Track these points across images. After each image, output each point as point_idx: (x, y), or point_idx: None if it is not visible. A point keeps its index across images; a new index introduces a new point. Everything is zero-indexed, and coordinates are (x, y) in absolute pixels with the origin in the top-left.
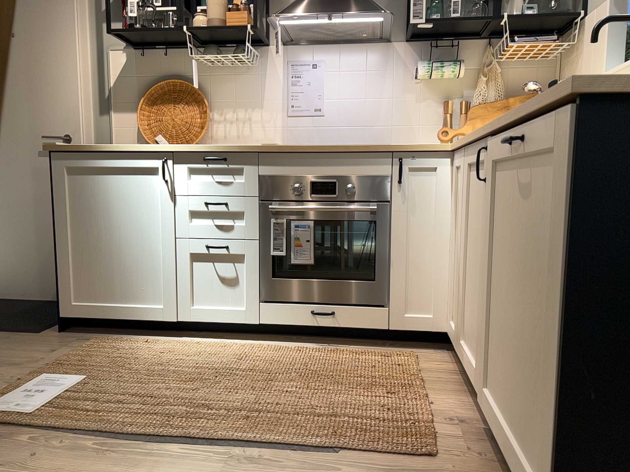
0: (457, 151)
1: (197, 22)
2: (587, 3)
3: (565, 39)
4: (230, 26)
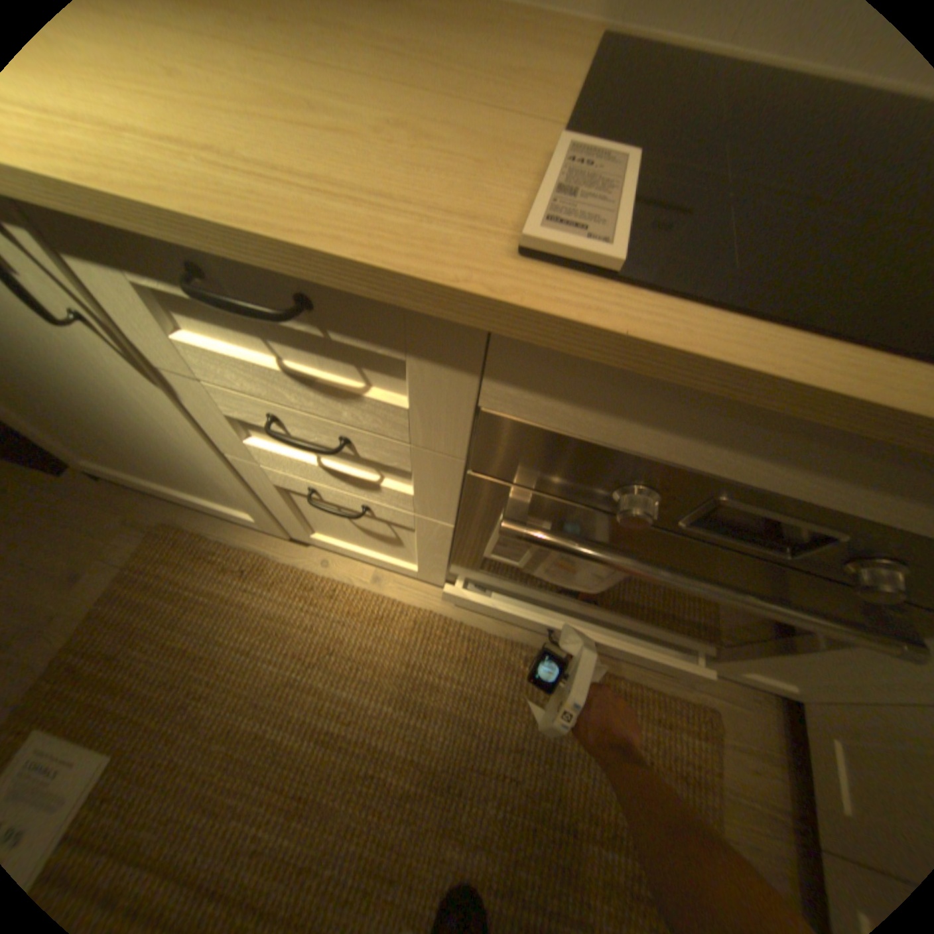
0: None
1: None
2: None
3: None
4: None
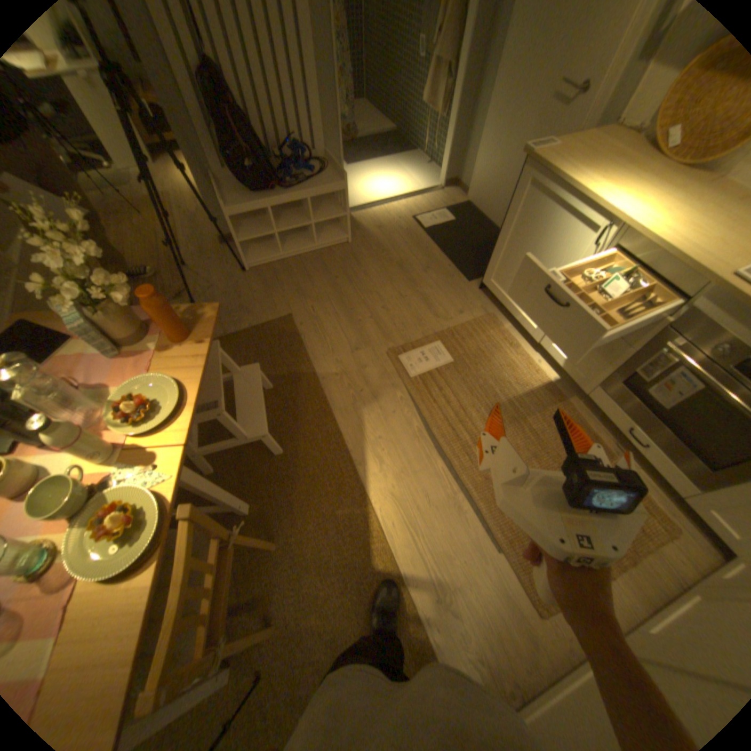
0: None
1: None
2: None
3: None
4: None
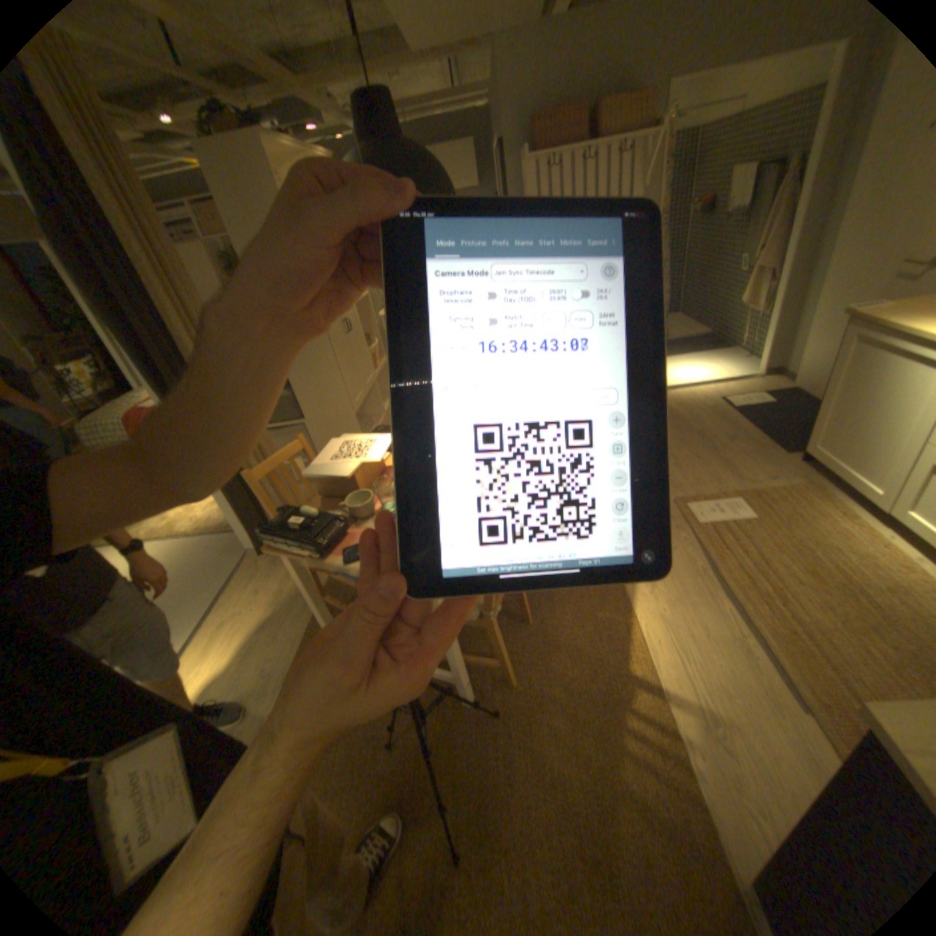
0: None
1: None
2: None
3: None
4: None
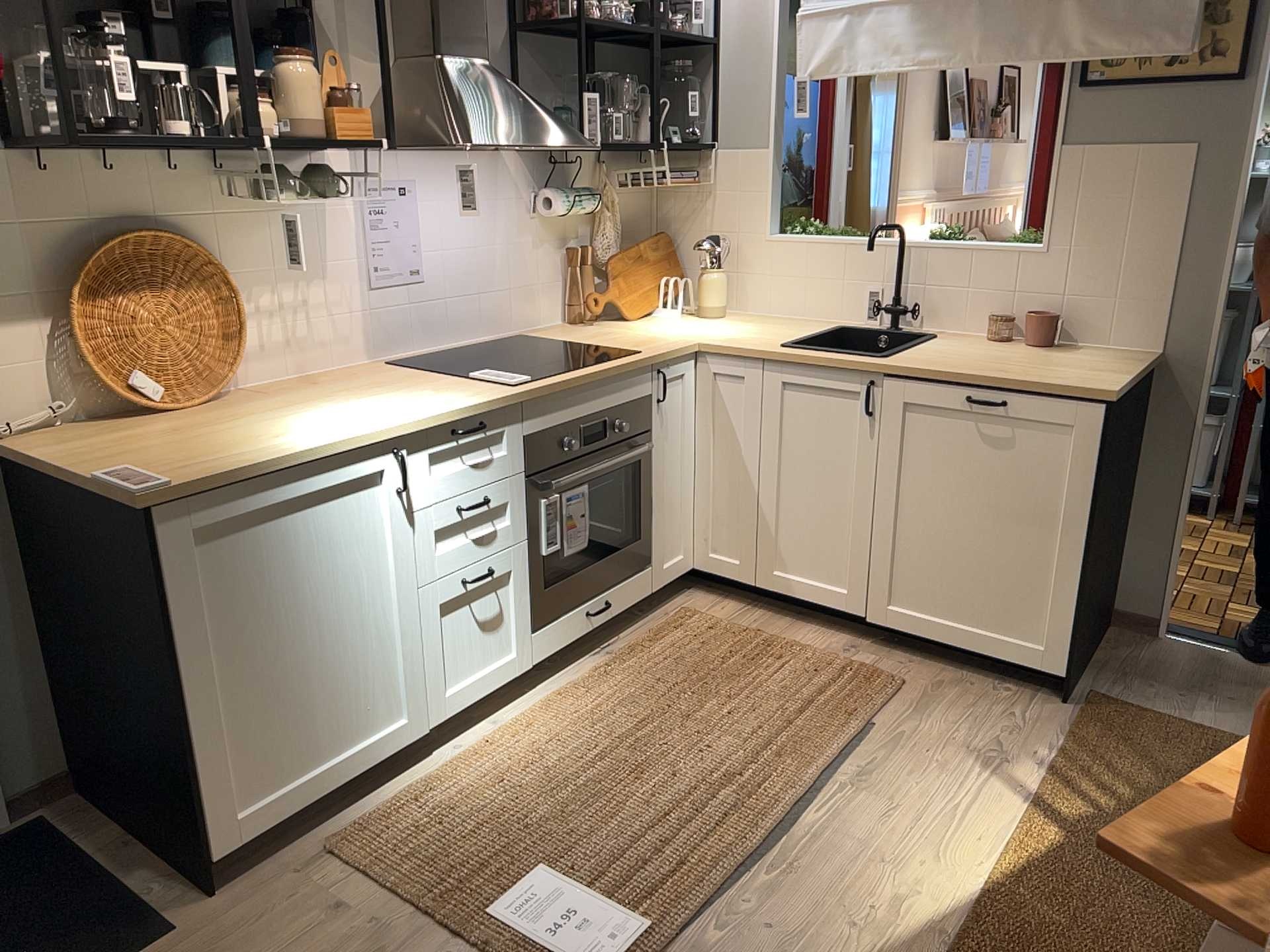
0: (721, 354)
1: (266, 119)
2: (723, 133)
3: (674, 161)
4: (347, 138)
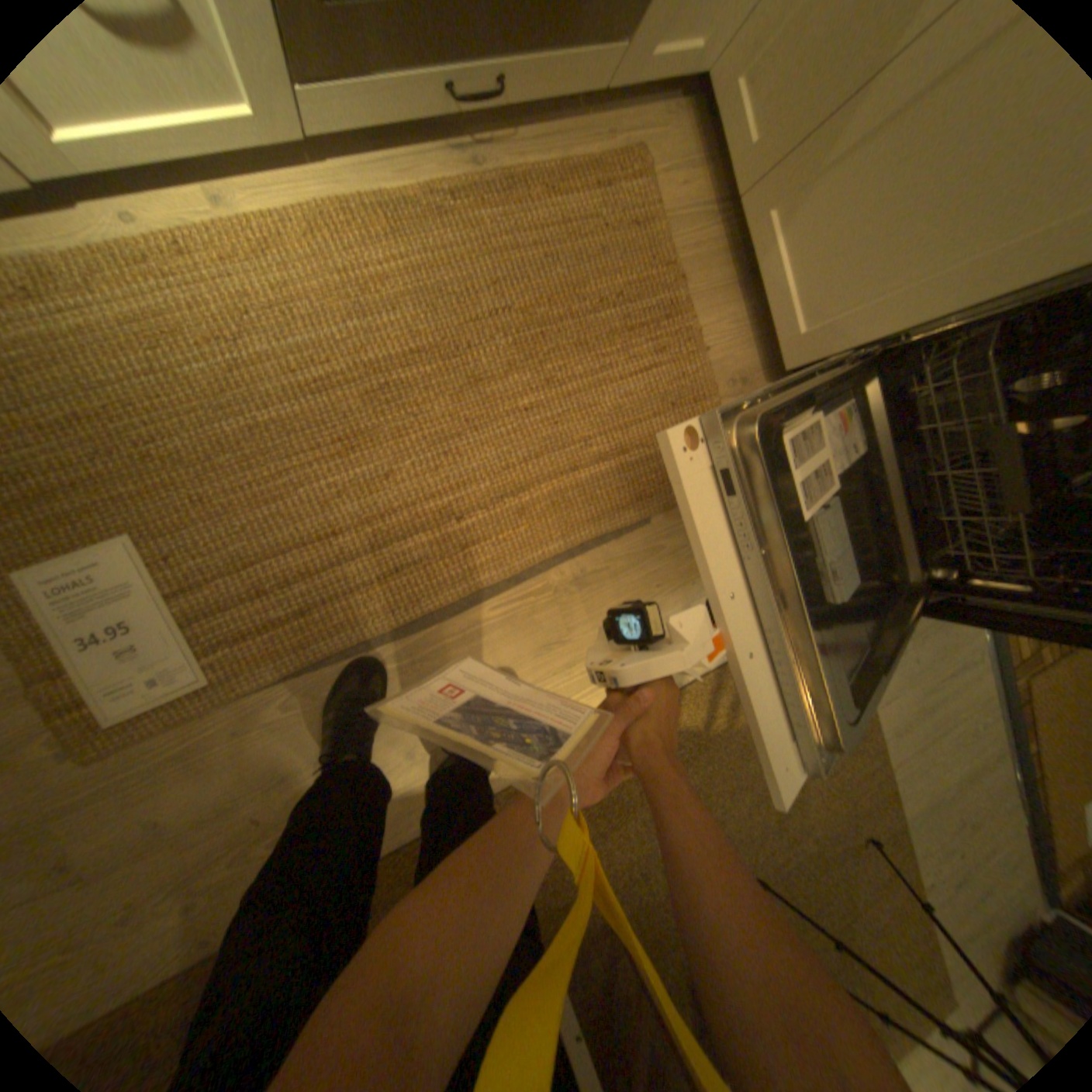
0: None
1: None
2: None
3: None
4: None
